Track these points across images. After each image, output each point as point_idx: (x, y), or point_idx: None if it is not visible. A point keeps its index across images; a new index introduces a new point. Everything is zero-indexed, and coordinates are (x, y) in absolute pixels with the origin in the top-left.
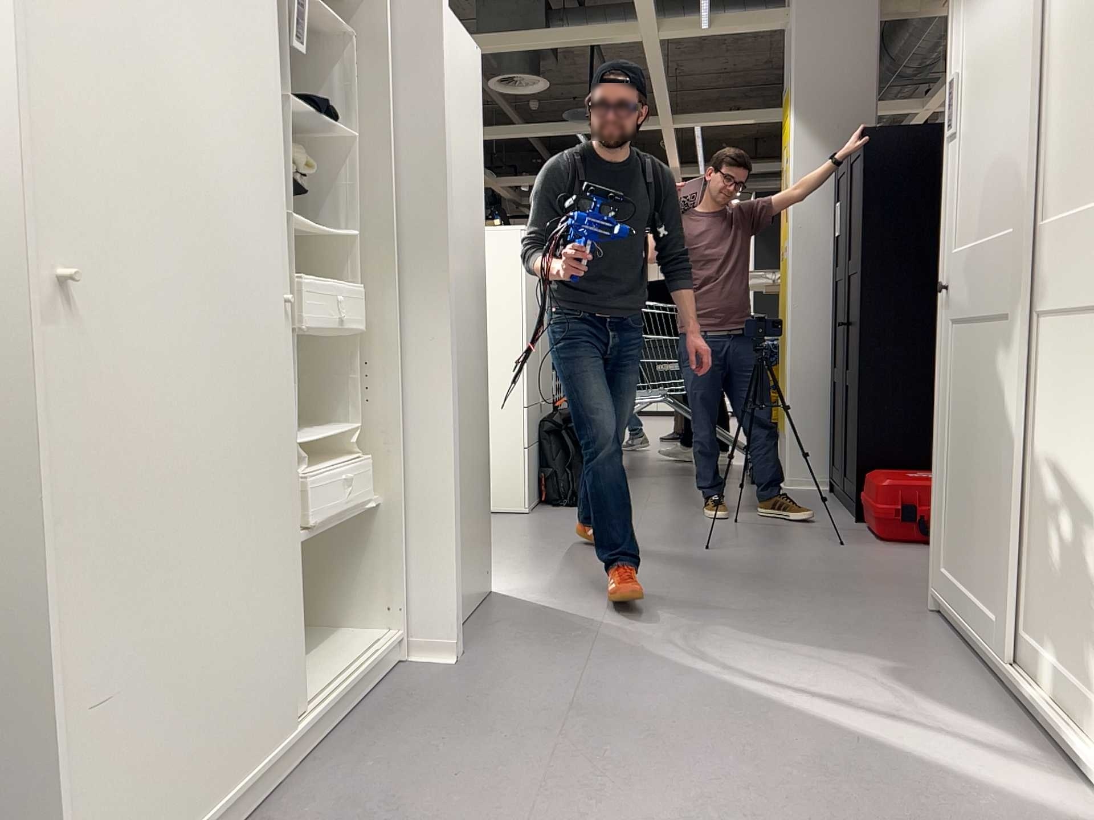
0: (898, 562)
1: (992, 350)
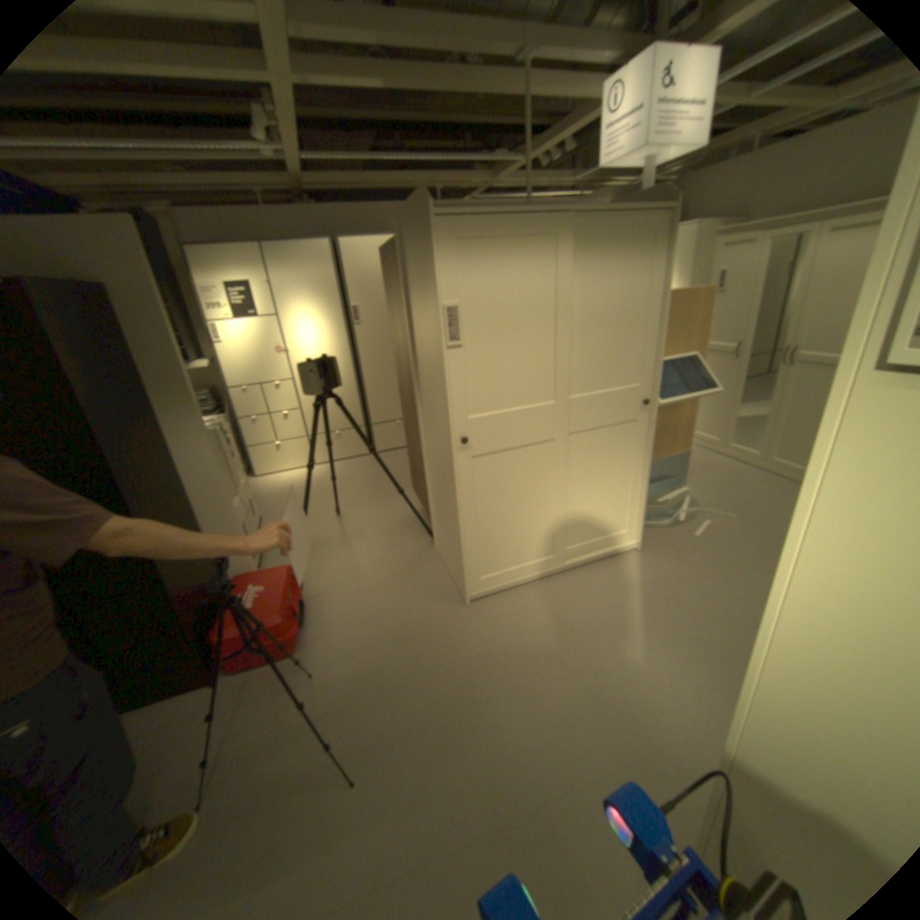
0: (368, 633)
1: (542, 457)
